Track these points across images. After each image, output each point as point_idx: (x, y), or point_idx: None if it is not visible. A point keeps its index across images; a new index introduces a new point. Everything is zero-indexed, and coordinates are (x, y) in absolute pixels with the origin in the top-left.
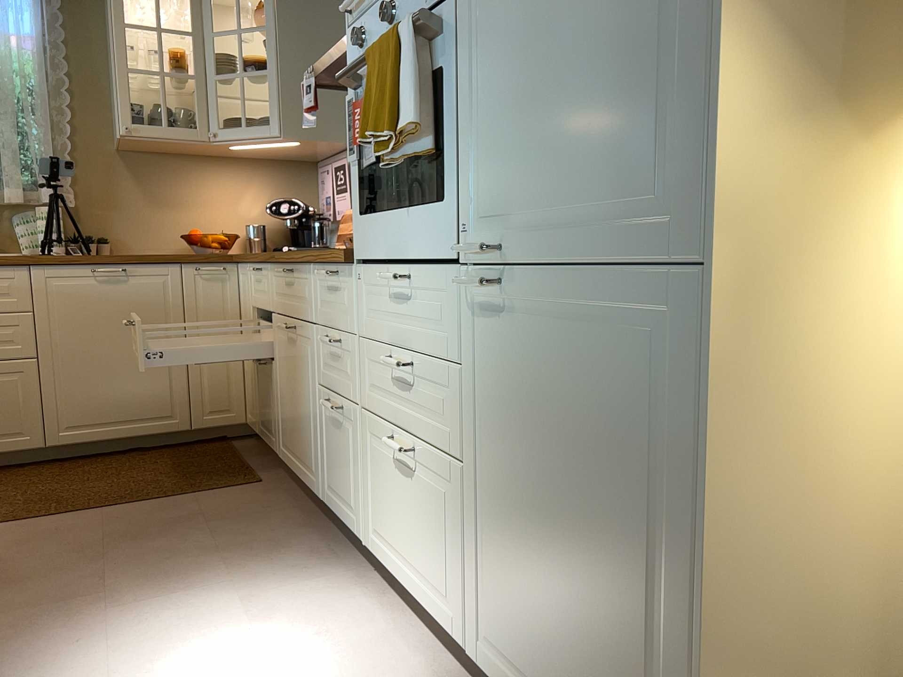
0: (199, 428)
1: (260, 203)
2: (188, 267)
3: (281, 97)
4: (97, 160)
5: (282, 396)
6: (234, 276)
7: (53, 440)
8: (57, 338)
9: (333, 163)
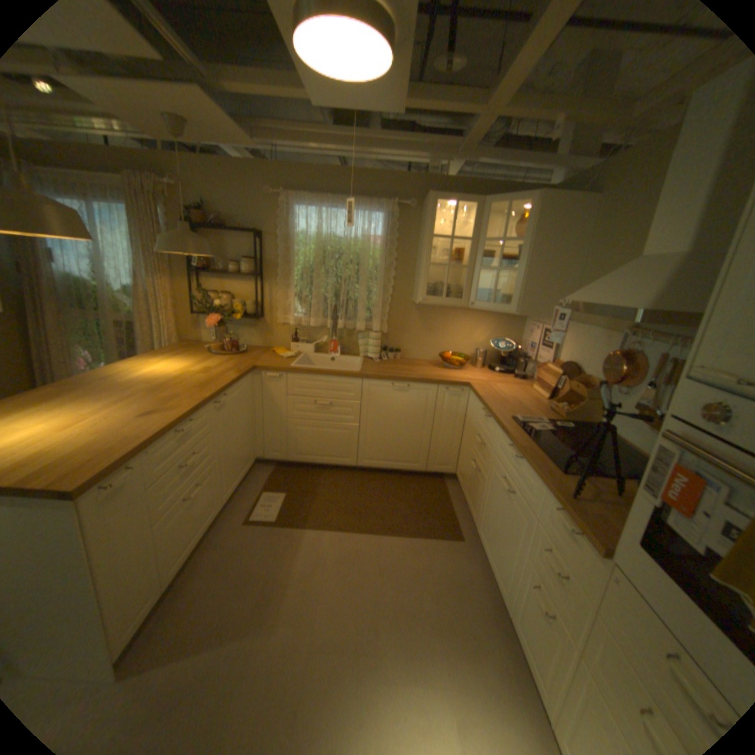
0: (430, 472)
1: (486, 335)
2: (442, 387)
3: (523, 288)
4: (401, 306)
5: (489, 509)
6: (467, 395)
7: (360, 464)
8: (369, 416)
9: (545, 326)
